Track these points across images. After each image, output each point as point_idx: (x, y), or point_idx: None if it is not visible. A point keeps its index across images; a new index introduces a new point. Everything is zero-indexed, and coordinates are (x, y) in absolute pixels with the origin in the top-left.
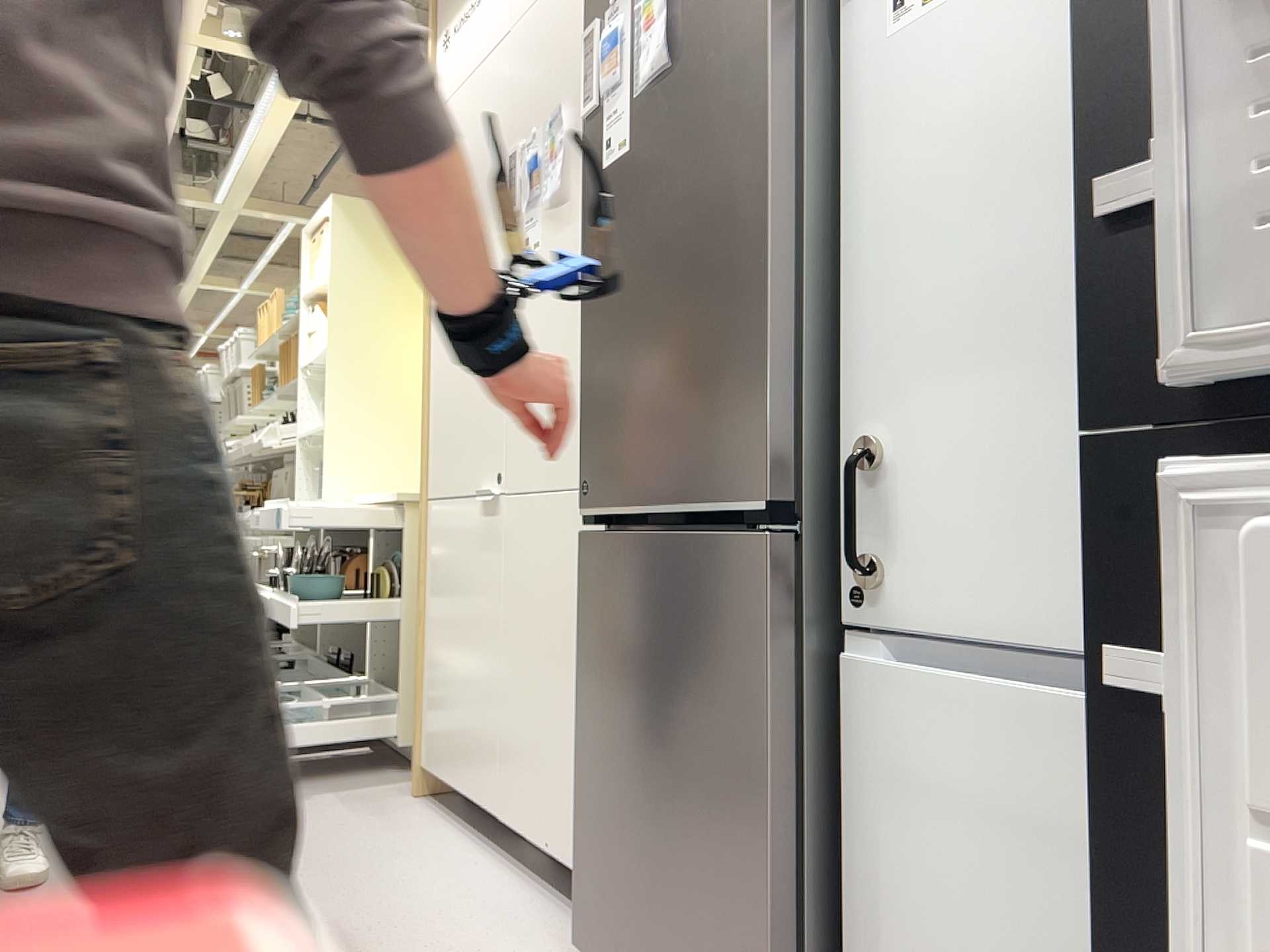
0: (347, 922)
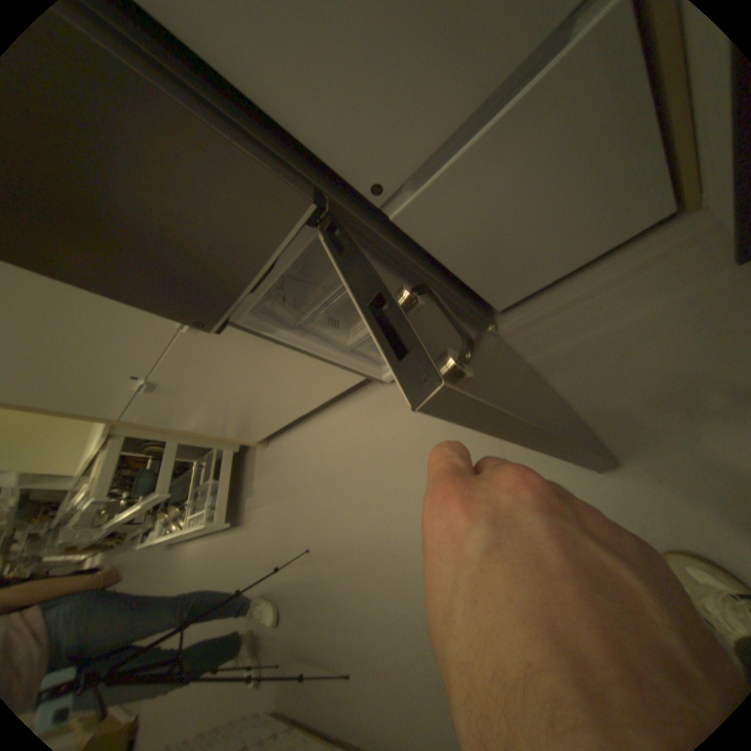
0: (338, 478)
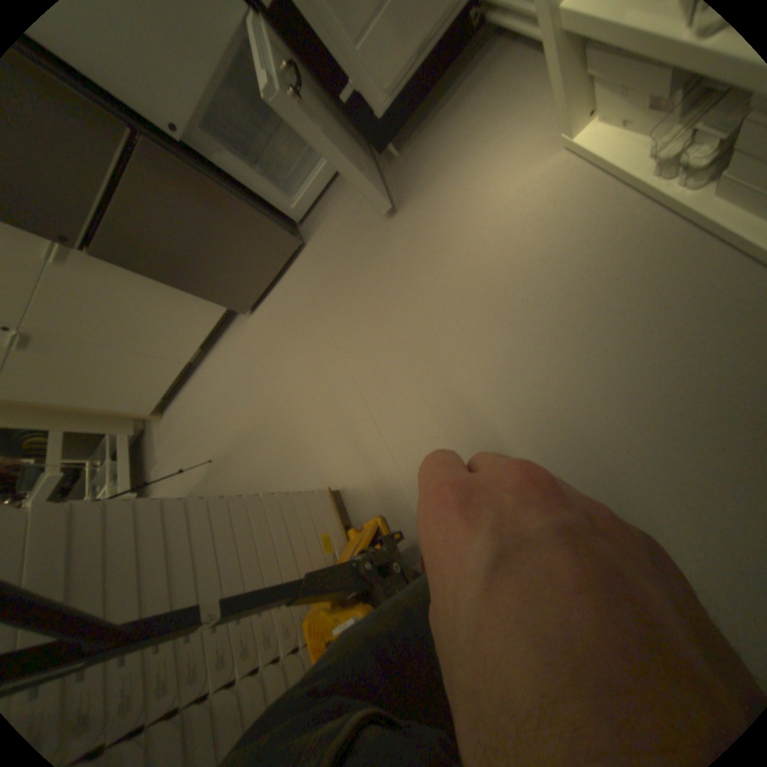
0: (224, 396)
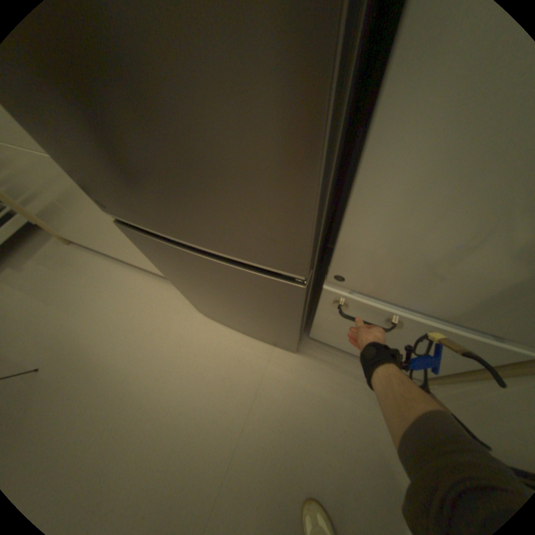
0: (110, 334)
